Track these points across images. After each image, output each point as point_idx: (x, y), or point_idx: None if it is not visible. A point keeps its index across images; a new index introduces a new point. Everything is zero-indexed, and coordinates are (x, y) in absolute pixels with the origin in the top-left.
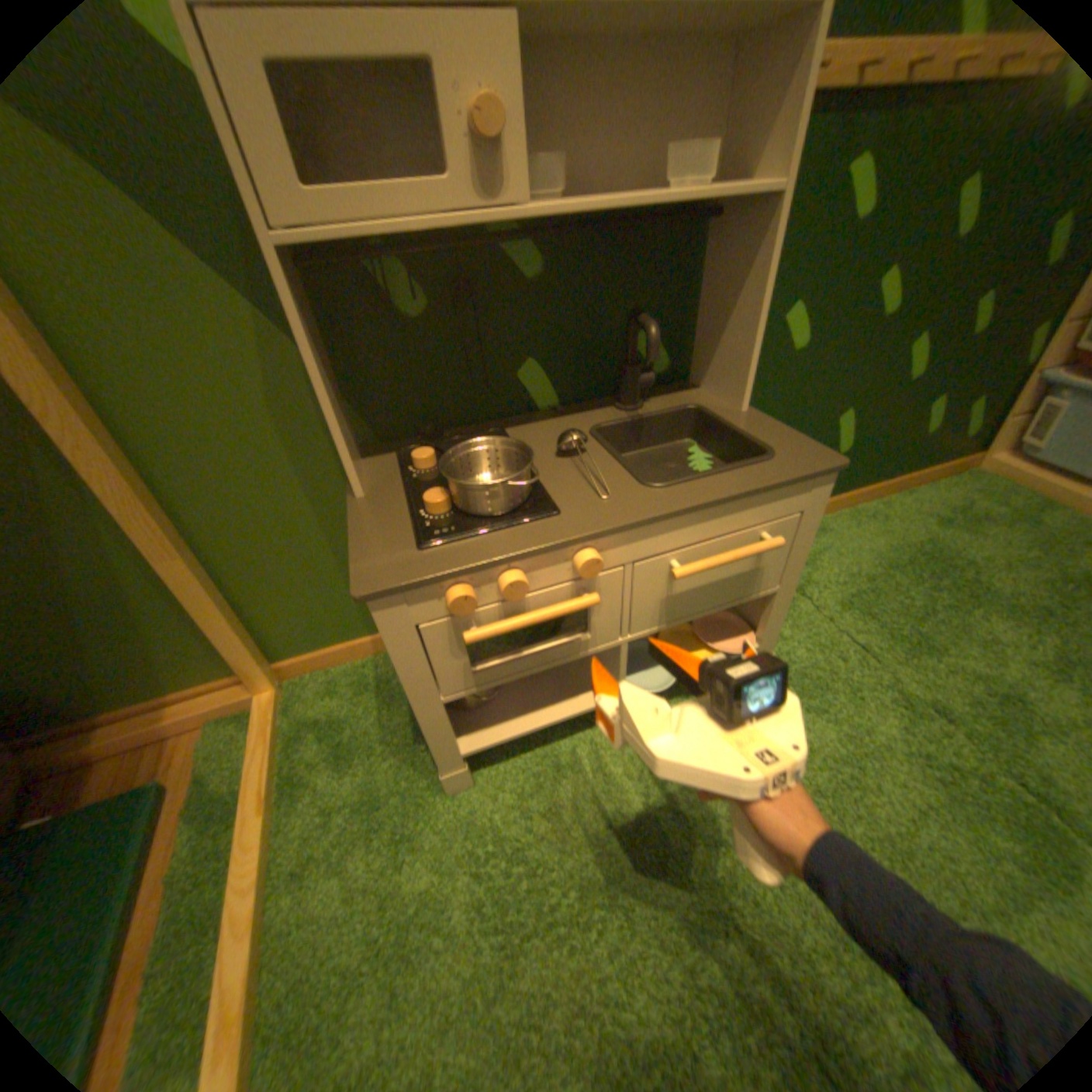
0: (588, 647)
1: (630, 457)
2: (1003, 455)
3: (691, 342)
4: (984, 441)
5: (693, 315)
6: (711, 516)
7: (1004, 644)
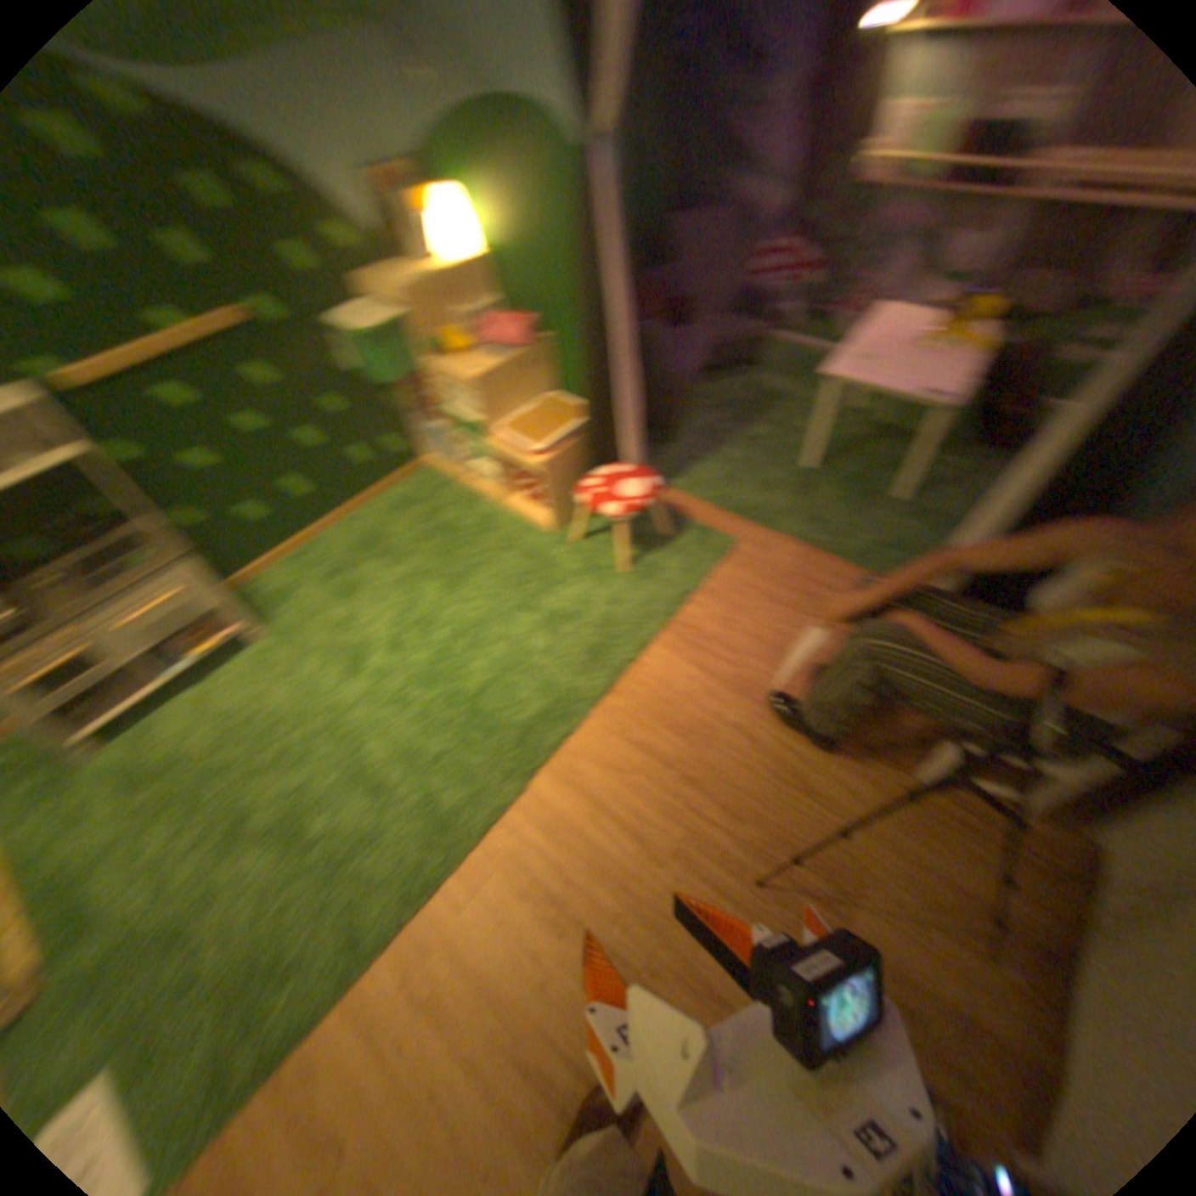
0: (99, 674)
1: (95, 574)
2: (425, 457)
3: (112, 498)
4: (408, 453)
5: (98, 488)
6: (111, 603)
7: (380, 580)
